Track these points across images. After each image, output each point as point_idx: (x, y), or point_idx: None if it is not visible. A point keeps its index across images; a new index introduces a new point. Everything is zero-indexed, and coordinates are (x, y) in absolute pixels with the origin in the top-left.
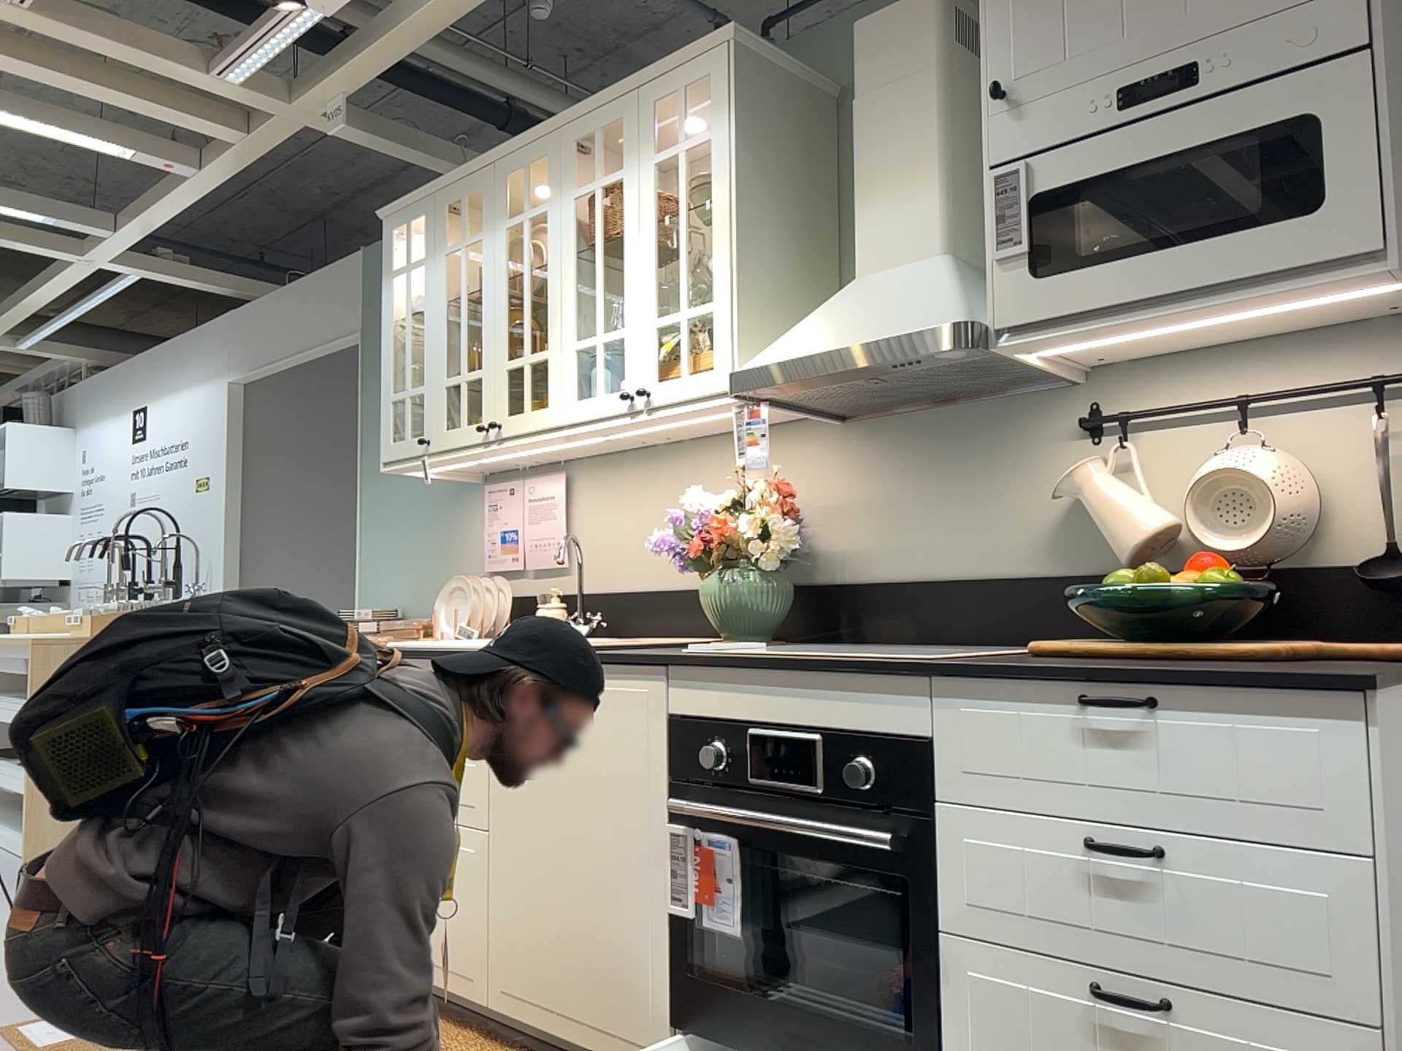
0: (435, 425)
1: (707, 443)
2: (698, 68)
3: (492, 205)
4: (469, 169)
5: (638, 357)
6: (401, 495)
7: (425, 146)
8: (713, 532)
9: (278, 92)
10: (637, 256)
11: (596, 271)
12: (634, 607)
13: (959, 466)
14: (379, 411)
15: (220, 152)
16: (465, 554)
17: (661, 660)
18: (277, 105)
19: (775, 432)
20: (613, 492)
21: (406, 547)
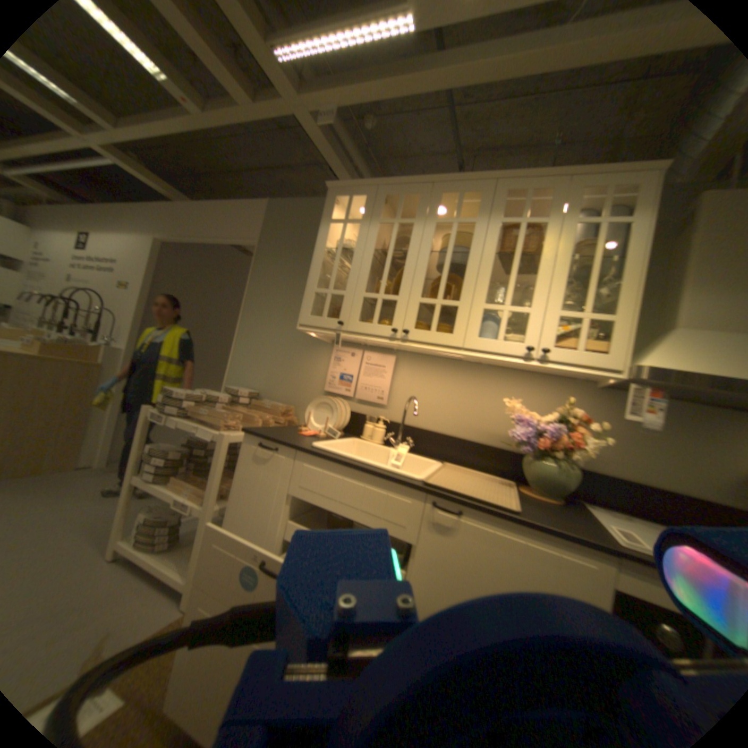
0: (352, 317)
1: (500, 371)
2: (631, 177)
3: (428, 206)
4: (413, 180)
5: (542, 329)
6: (271, 333)
7: (343, 158)
8: (562, 440)
9: (295, 80)
10: (553, 271)
11: (513, 269)
12: (432, 440)
13: (678, 434)
14: (263, 286)
15: (221, 106)
16: (311, 377)
17: (624, 555)
18: (292, 88)
19: (551, 379)
20: (427, 376)
21: (268, 361)
